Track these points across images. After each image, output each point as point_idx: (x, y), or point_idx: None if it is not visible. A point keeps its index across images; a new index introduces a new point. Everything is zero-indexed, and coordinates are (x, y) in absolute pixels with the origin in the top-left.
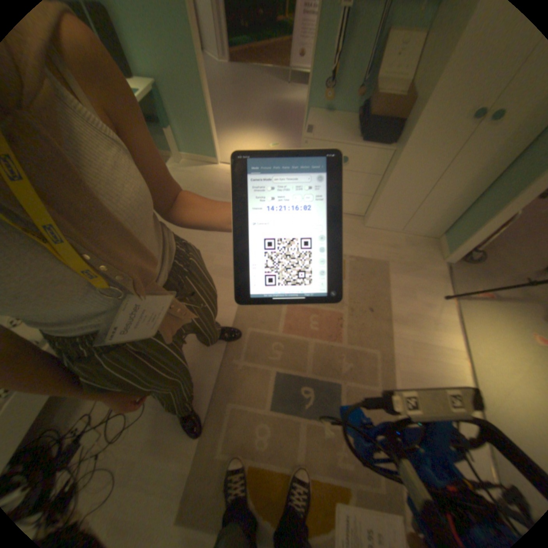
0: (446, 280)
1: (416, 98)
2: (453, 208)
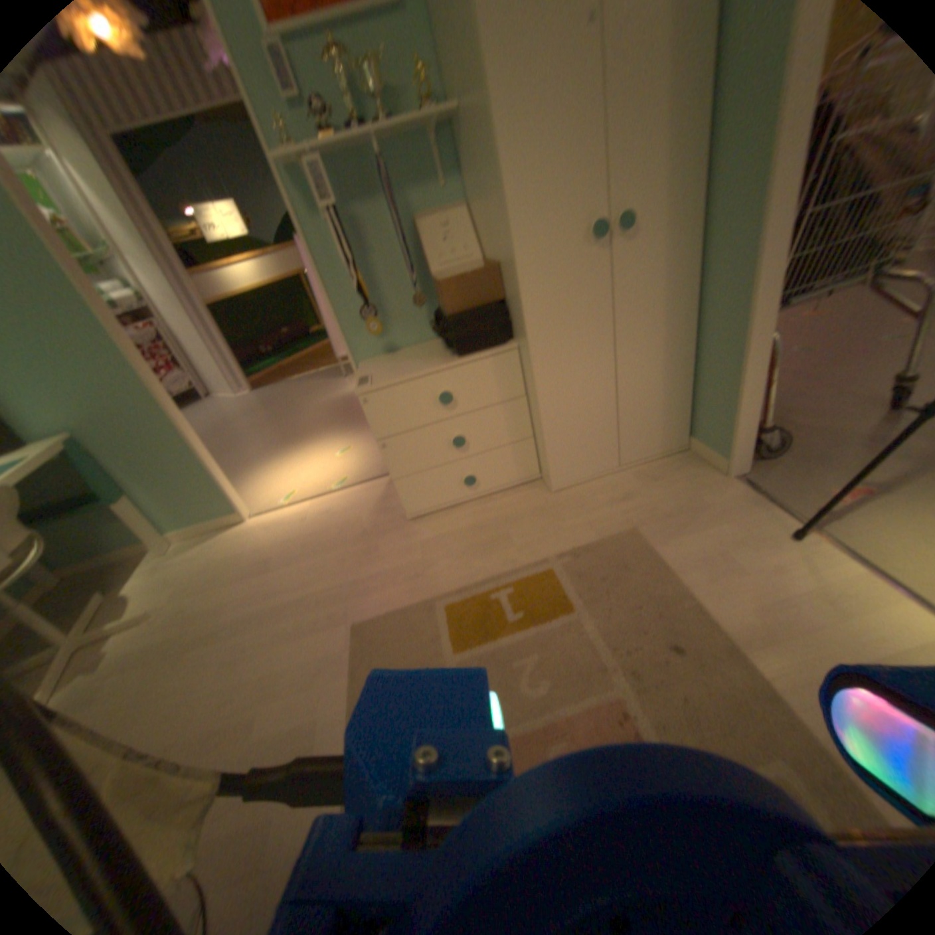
0: (763, 505)
1: (499, 262)
2: (671, 386)
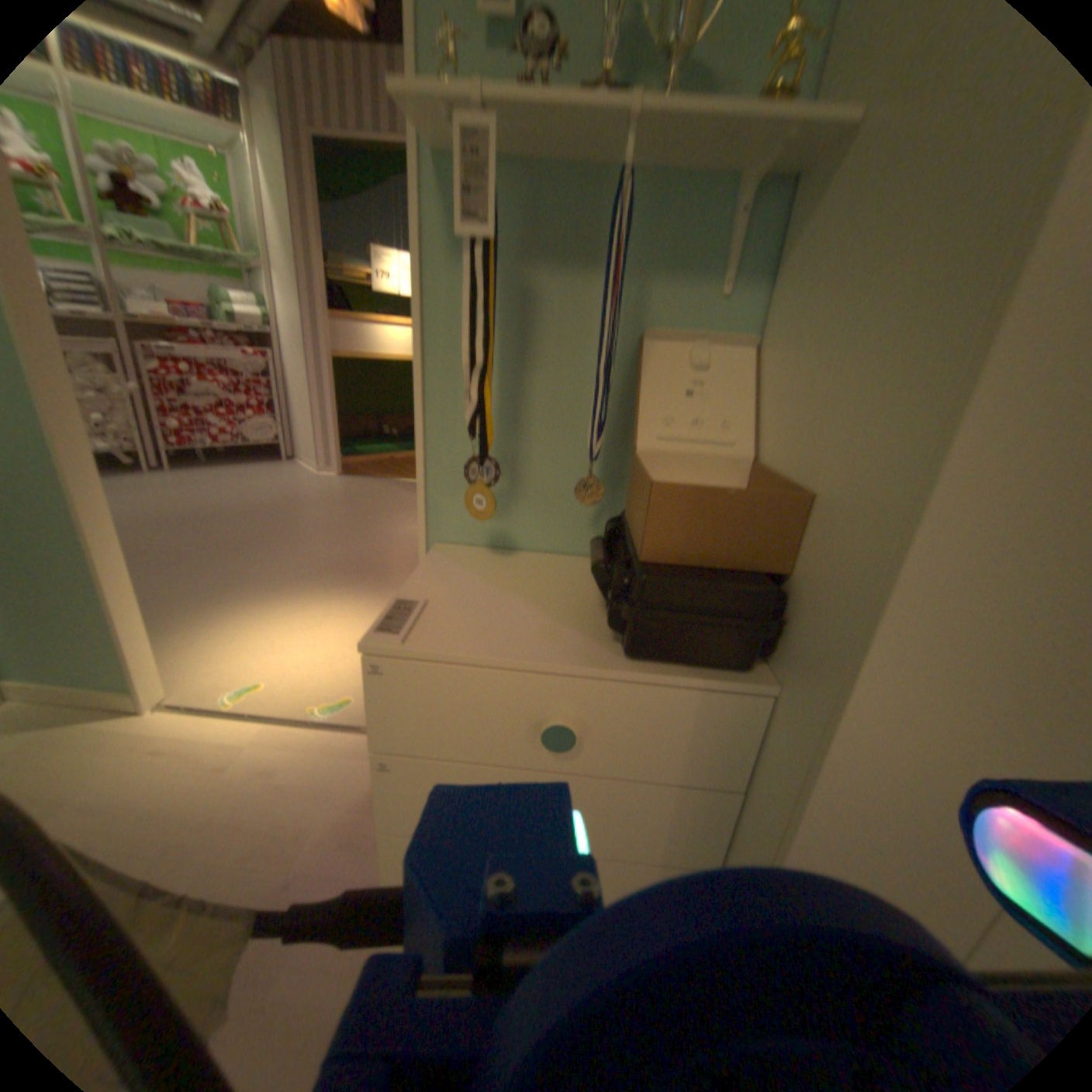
0: None
1: (816, 502)
2: None
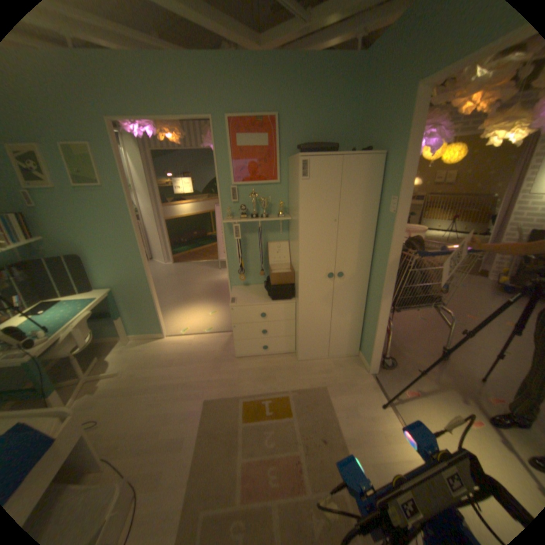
0: (377, 390)
1: (294, 272)
2: (352, 331)
